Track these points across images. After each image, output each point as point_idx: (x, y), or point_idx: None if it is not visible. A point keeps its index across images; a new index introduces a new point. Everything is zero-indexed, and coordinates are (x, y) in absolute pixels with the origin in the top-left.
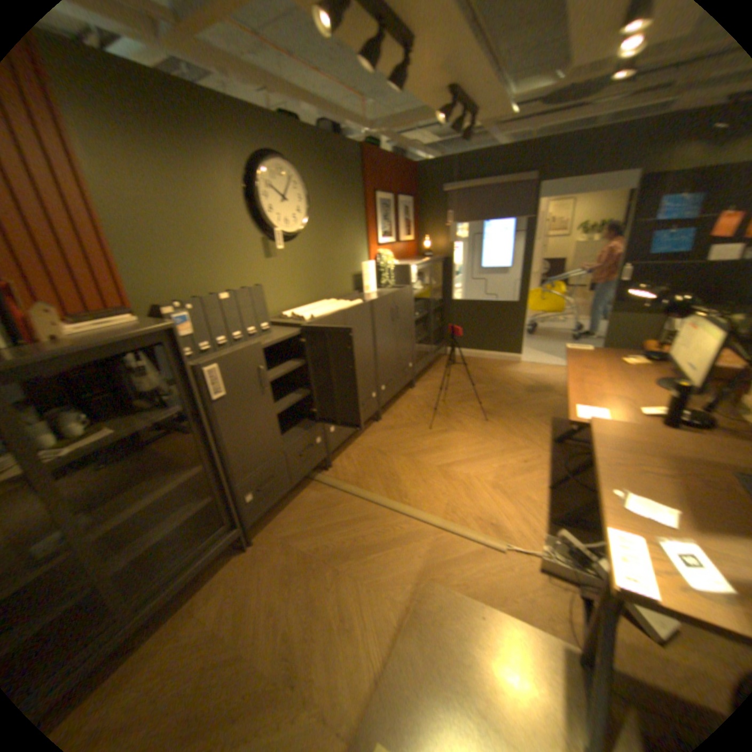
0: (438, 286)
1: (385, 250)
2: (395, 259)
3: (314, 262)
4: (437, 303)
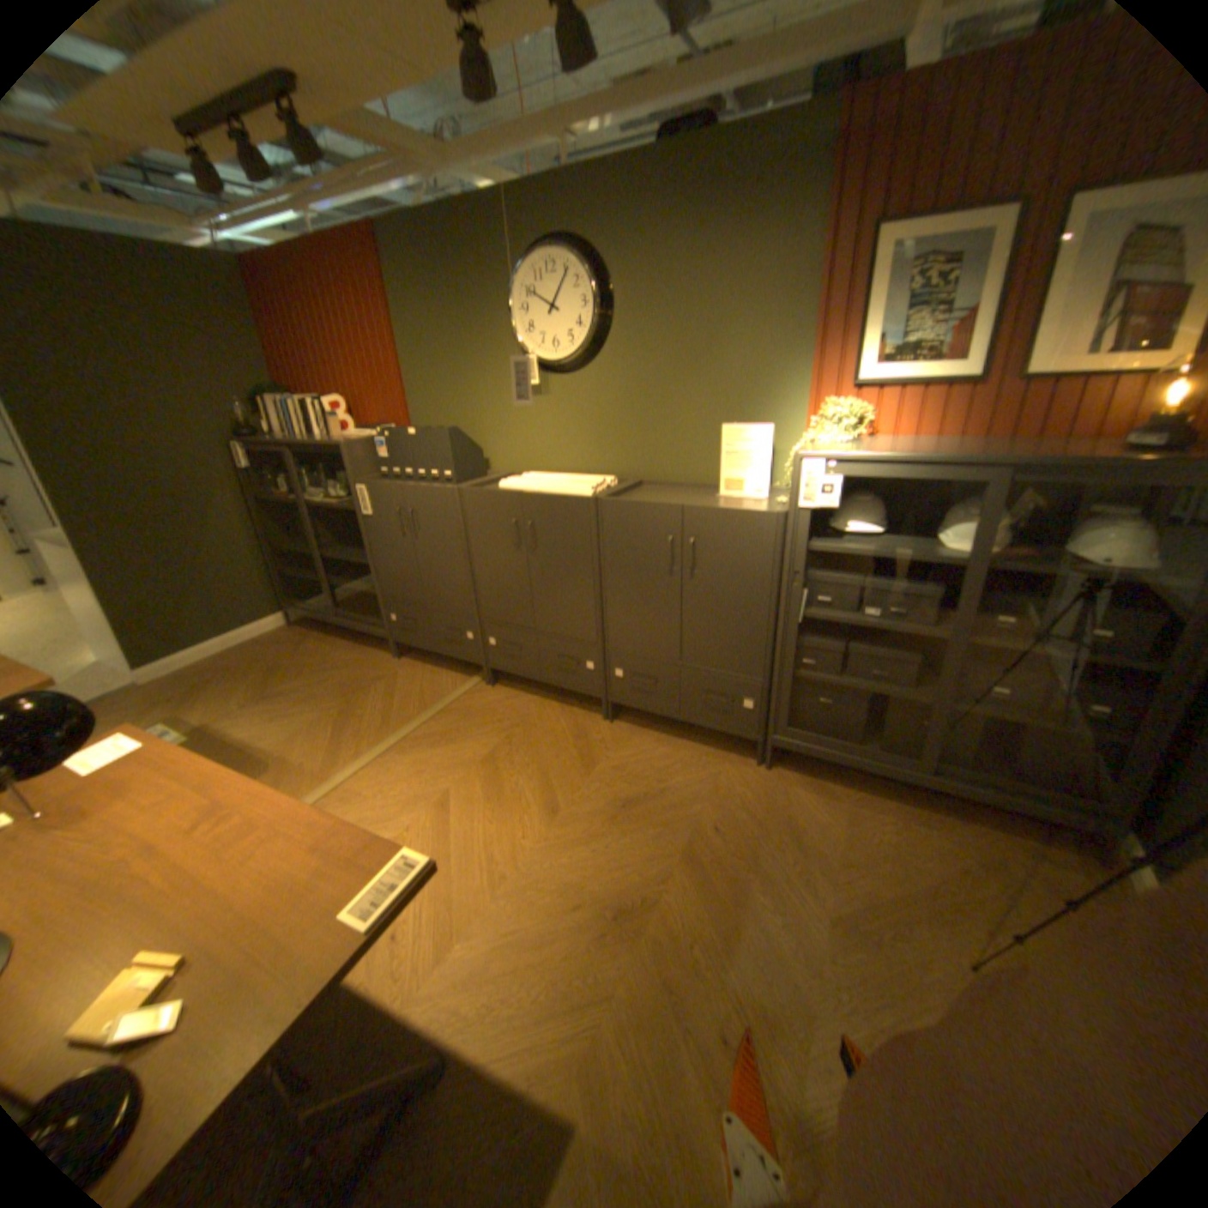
0: (1124, 582)
1: (852, 399)
2: (966, 431)
3: (617, 408)
4: (1104, 645)
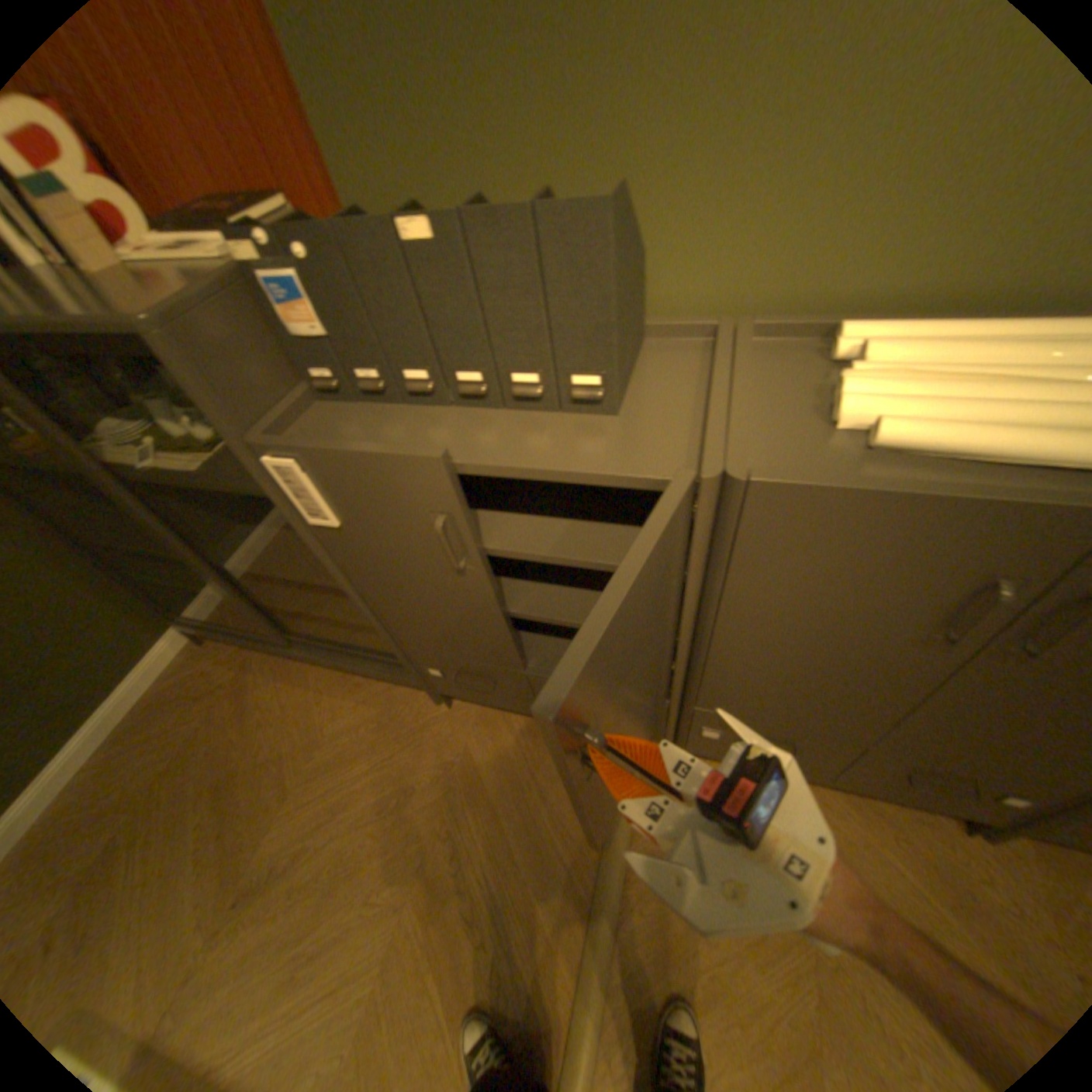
0: None
1: None
2: None
3: None
4: None
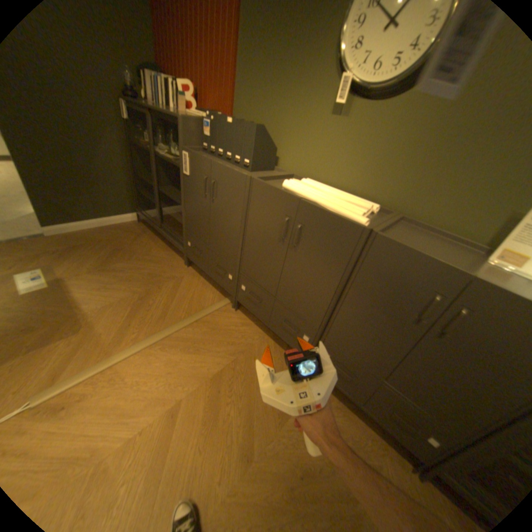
0: None
1: None
2: None
3: (409, 144)
4: None
